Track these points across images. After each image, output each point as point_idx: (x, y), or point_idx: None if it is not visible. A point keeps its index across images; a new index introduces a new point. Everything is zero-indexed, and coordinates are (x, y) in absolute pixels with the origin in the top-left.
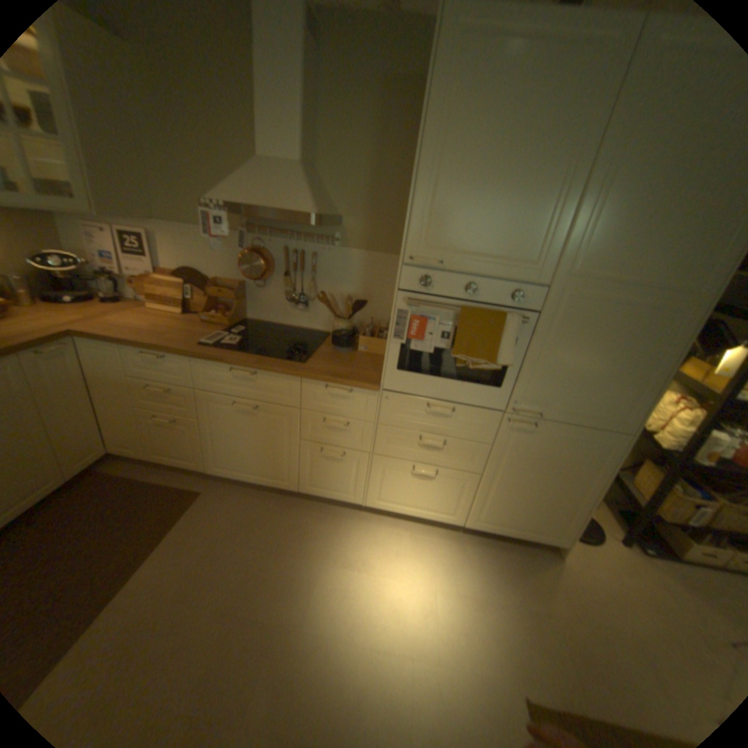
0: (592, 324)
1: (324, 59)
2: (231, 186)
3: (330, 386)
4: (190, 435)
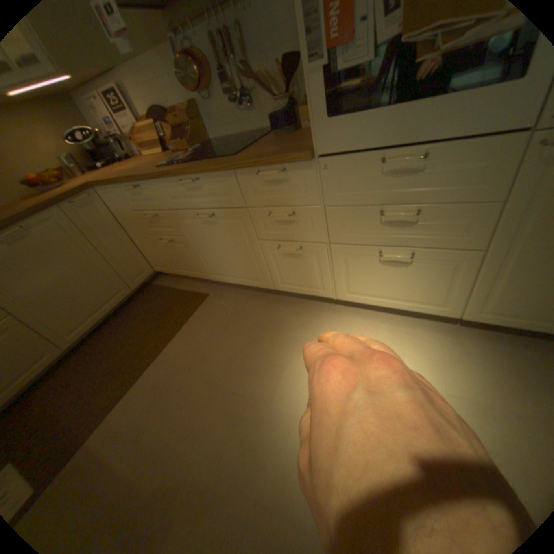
0: None
1: None
2: None
3: (261, 171)
4: (186, 251)
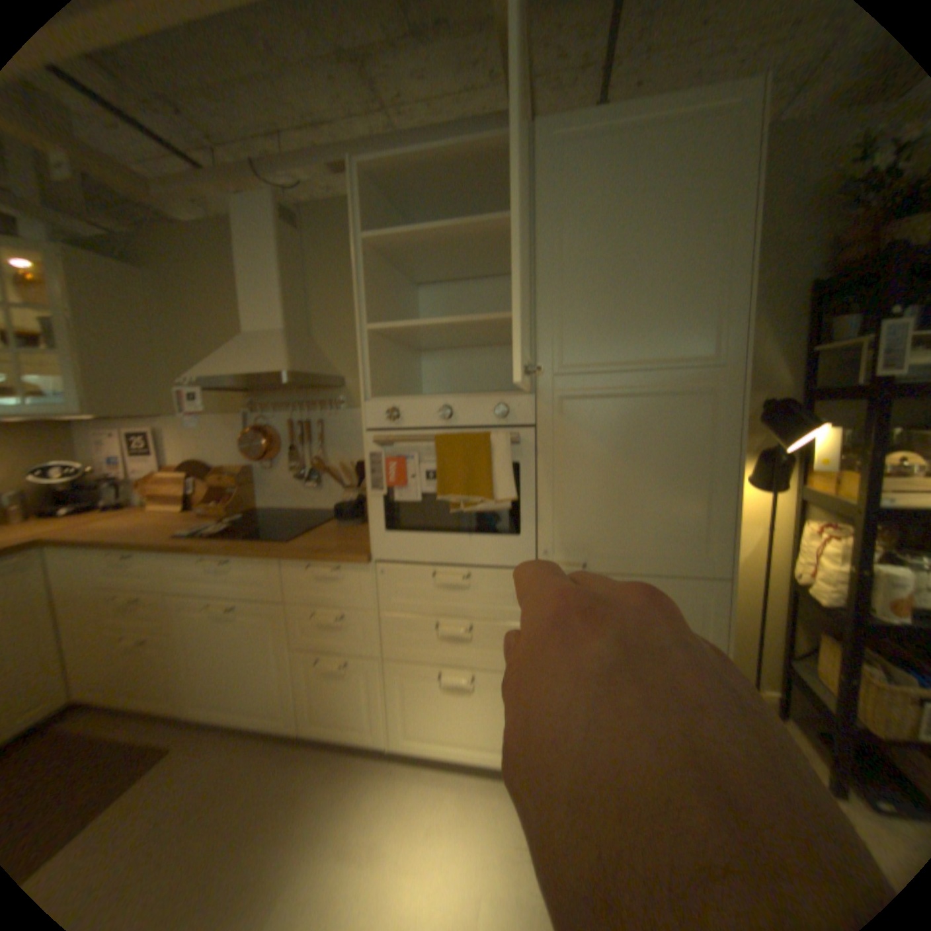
0: (604, 427)
1: (308, 238)
2: (211, 360)
3: (314, 562)
4: (163, 657)
